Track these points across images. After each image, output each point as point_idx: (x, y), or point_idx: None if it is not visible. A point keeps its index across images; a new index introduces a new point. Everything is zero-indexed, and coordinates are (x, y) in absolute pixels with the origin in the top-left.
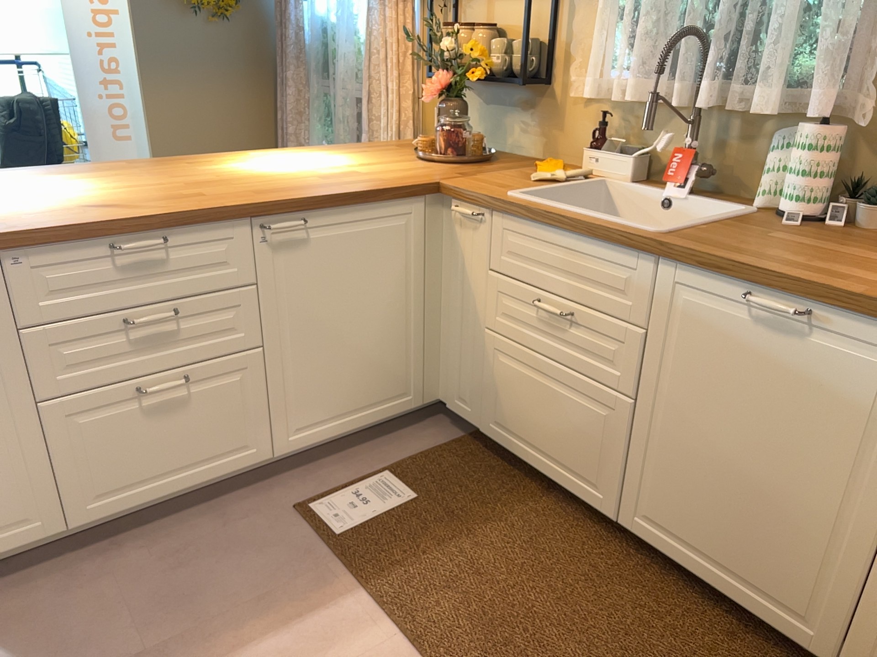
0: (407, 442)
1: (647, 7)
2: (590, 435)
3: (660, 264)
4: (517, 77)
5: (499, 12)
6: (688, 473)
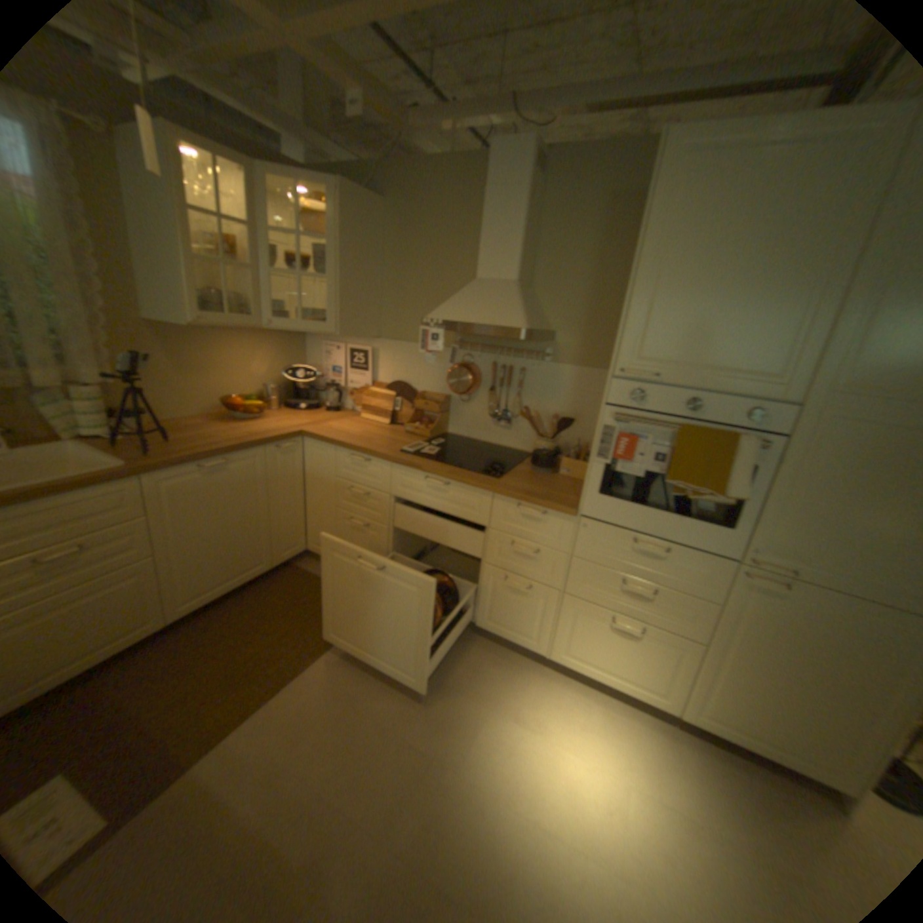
0: None
1: None
2: (127, 603)
3: (138, 480)
4: None
5: None
6: (197, 561)
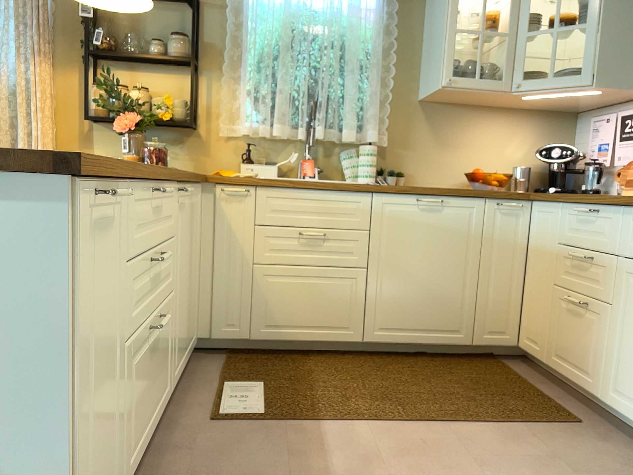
0: (203, 370)
1: (279, 88)
2: (342, 300)
3: (373, 196)
4: (176, 122)
5: (145, 81)
6: (401, 292)
